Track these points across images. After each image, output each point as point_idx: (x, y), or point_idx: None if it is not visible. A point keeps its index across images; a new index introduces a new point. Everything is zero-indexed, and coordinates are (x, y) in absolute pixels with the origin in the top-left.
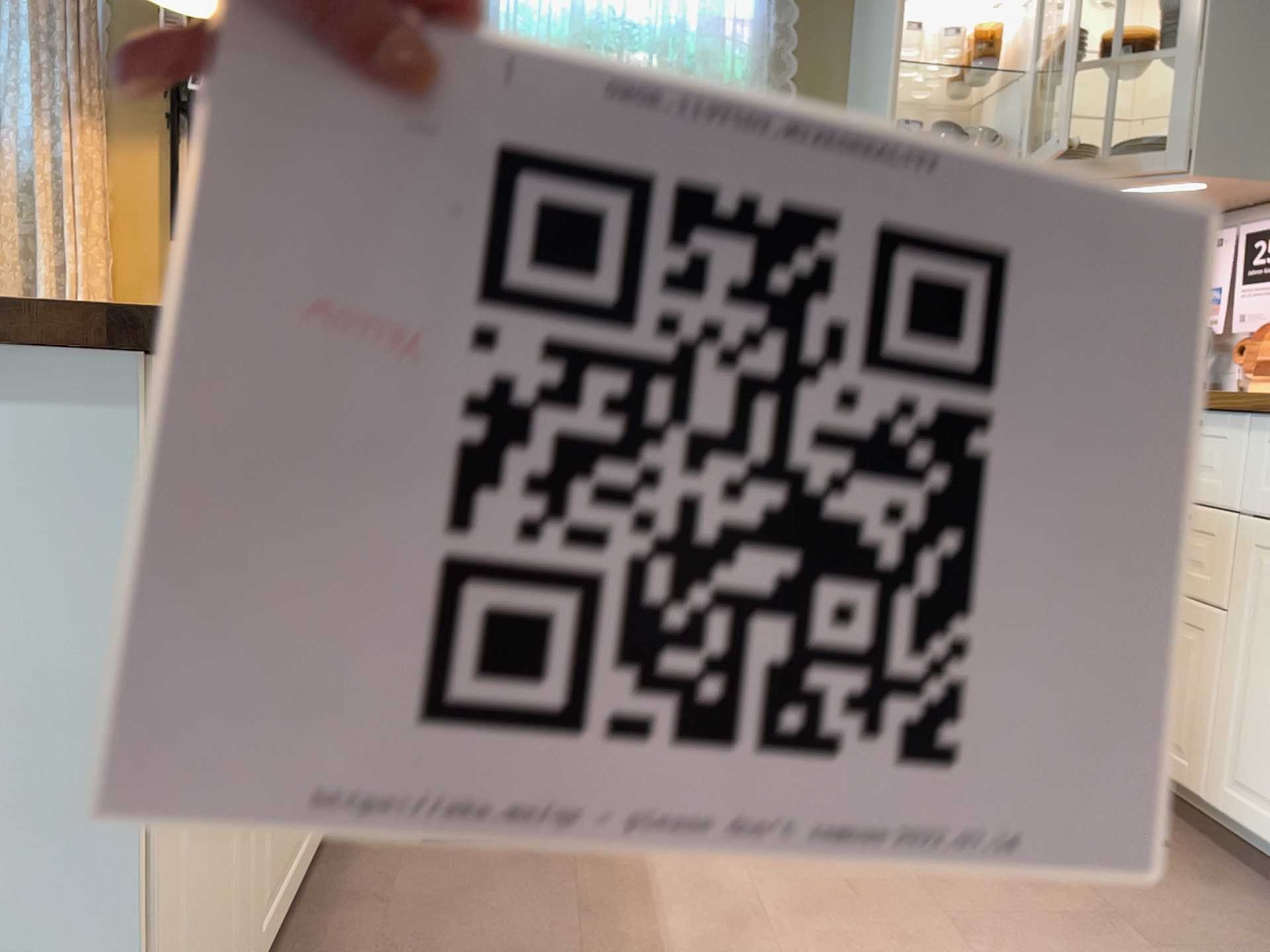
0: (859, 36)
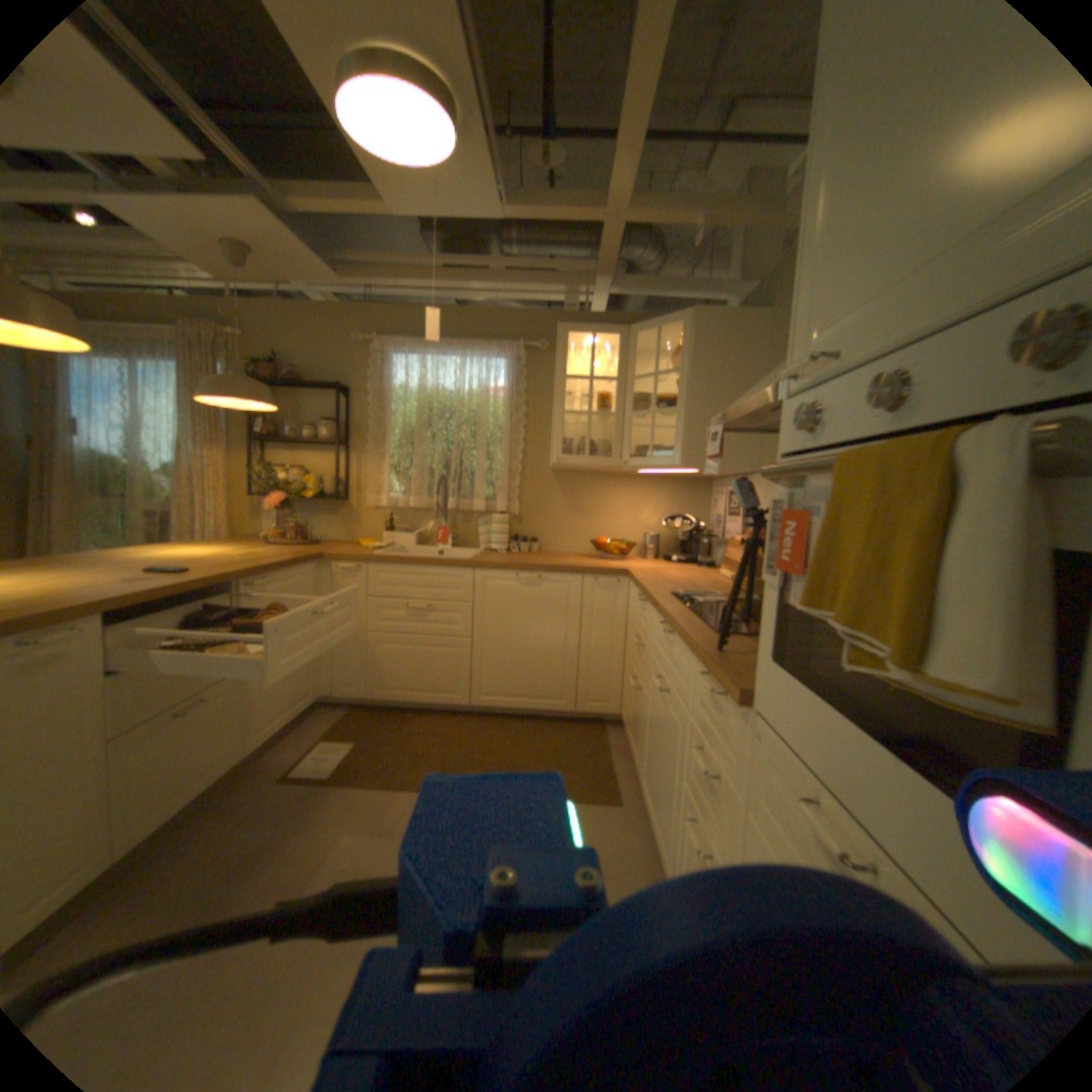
0: (555, 394)
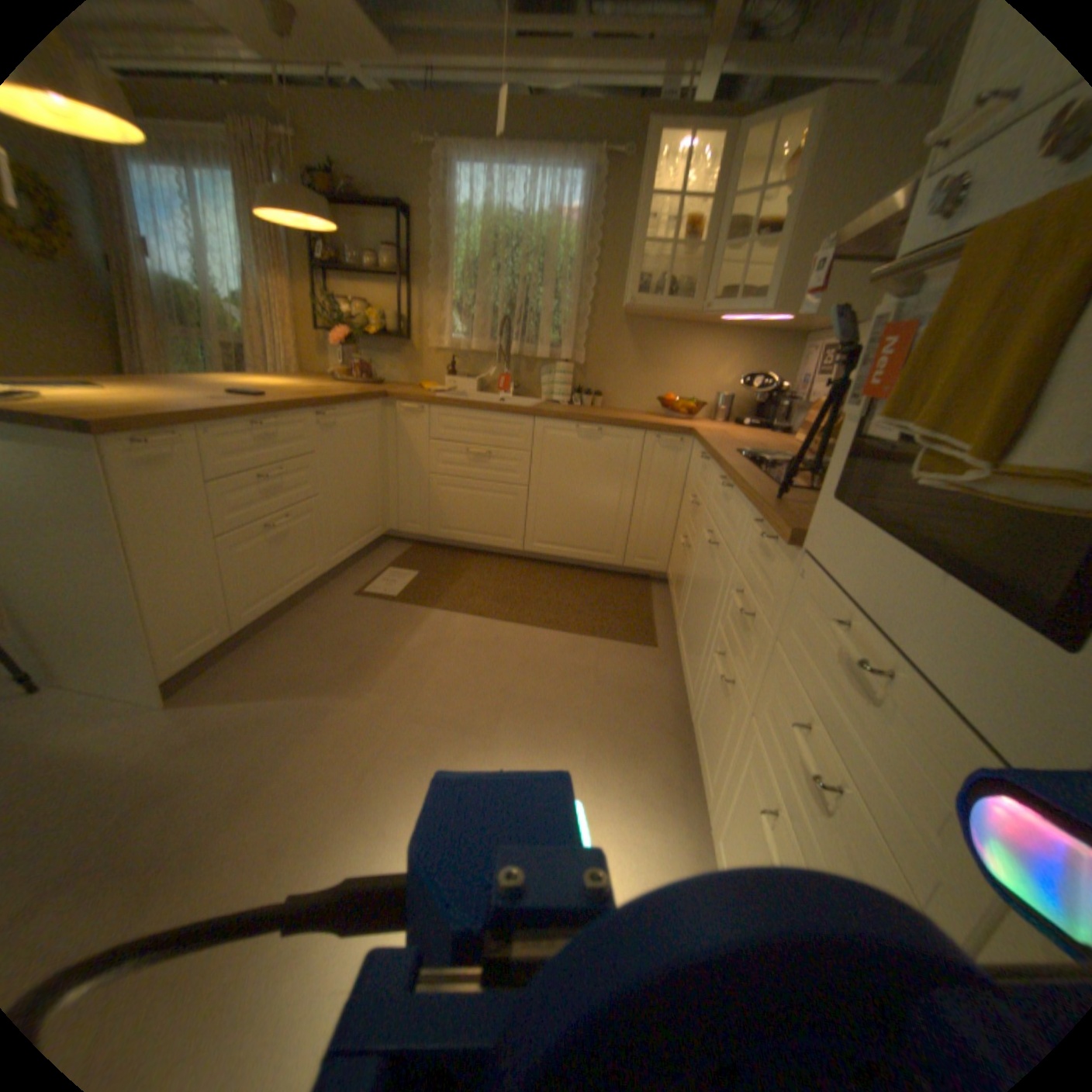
0: (639, 217)
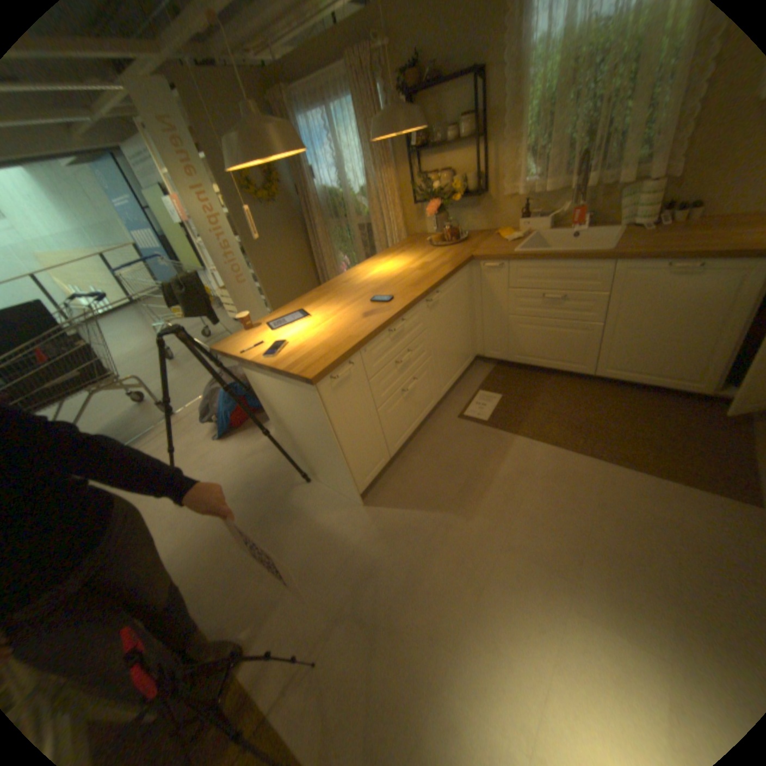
0: None
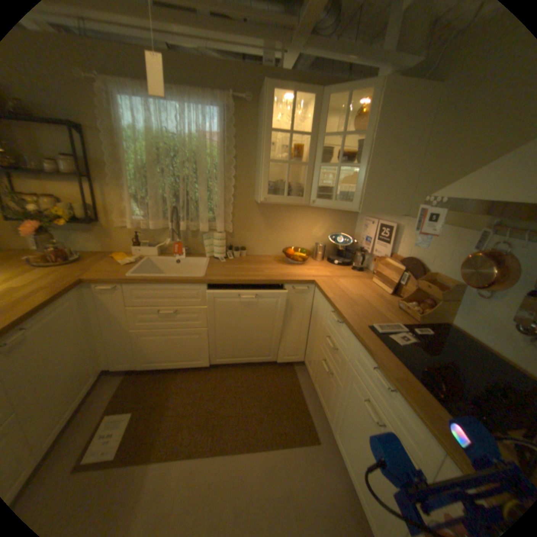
0: (258, 141)
